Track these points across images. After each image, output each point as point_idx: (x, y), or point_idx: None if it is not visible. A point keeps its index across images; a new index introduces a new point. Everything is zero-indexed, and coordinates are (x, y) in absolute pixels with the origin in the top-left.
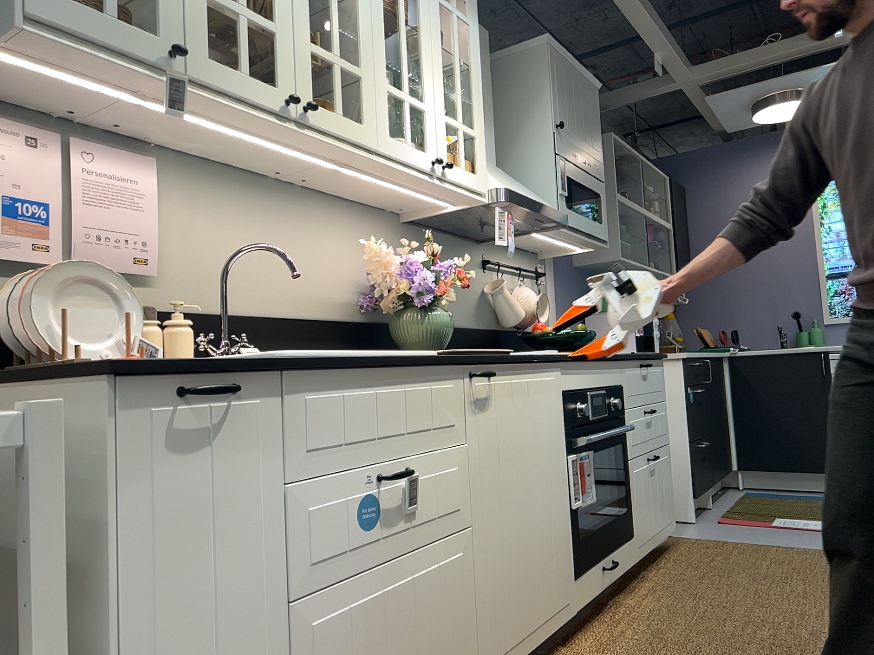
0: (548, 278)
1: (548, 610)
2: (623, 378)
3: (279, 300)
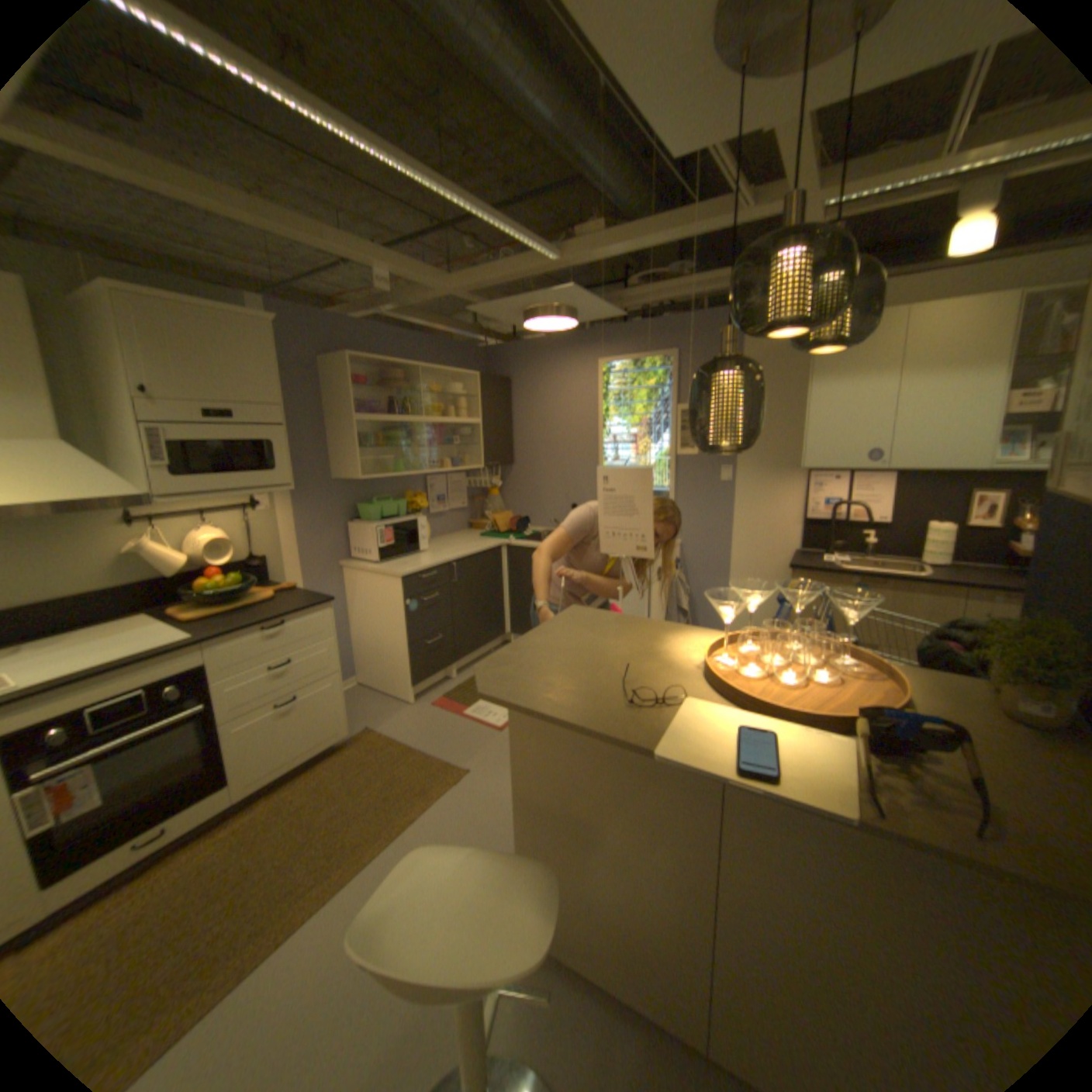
0: (275, 502)
1: None
2: (204, 658)
3: None
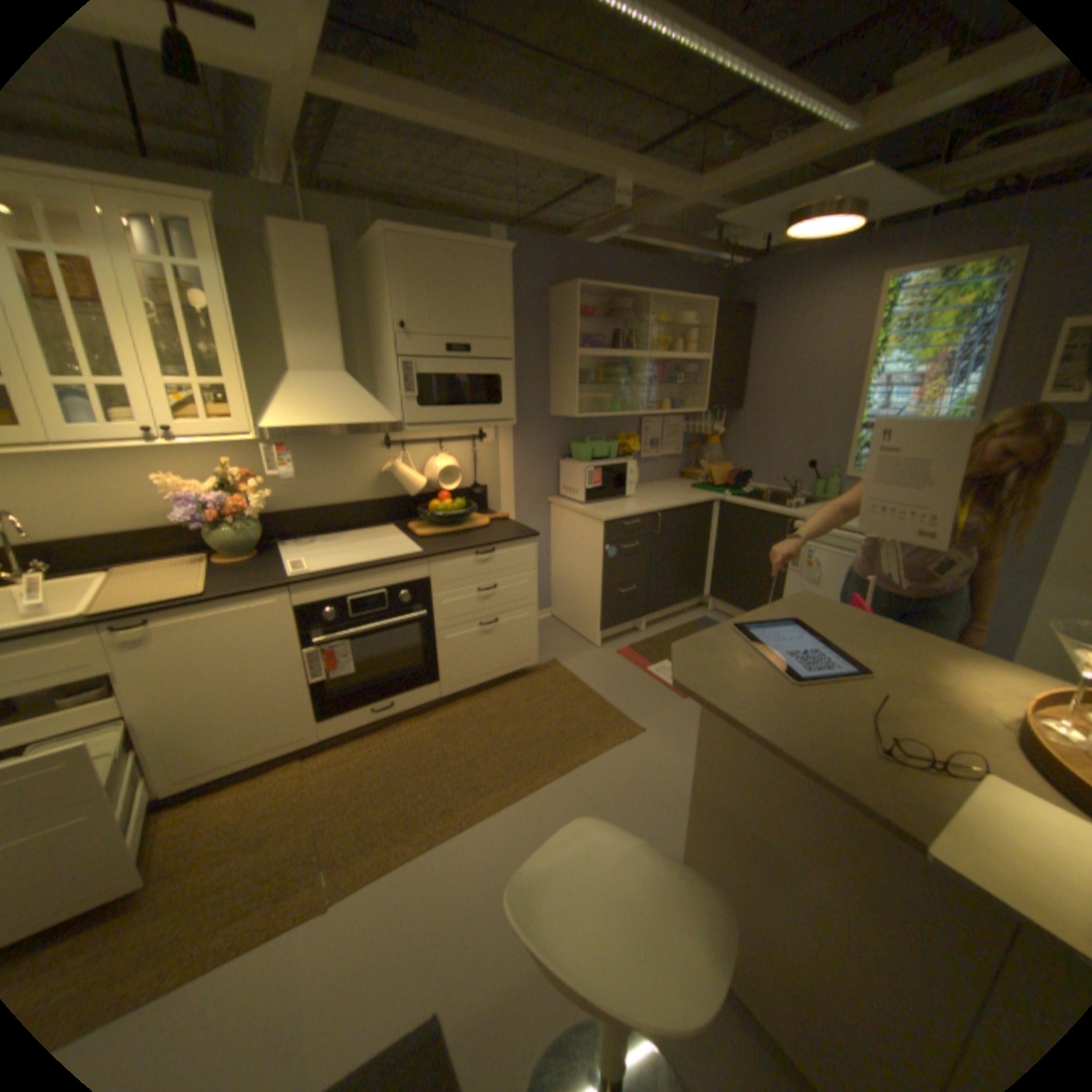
0: (498, 436)
1: (265, 746)
2: (430, 571)
3: (101, 522)
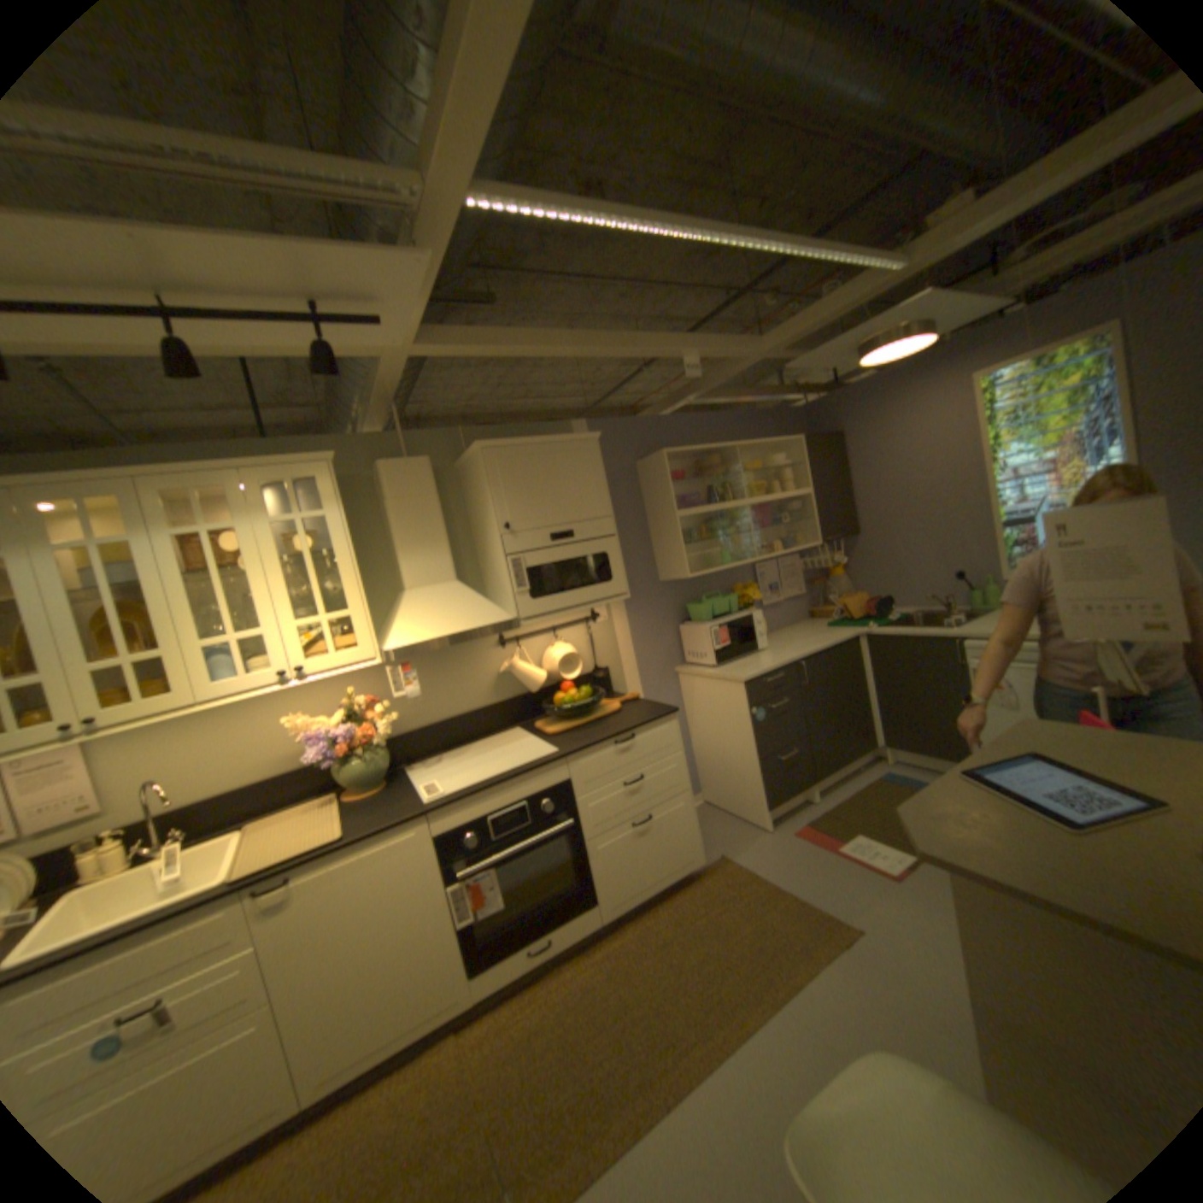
0: (610, 613)
1: (413, 1022)
2: (569, 772)
3: (232, 777)
